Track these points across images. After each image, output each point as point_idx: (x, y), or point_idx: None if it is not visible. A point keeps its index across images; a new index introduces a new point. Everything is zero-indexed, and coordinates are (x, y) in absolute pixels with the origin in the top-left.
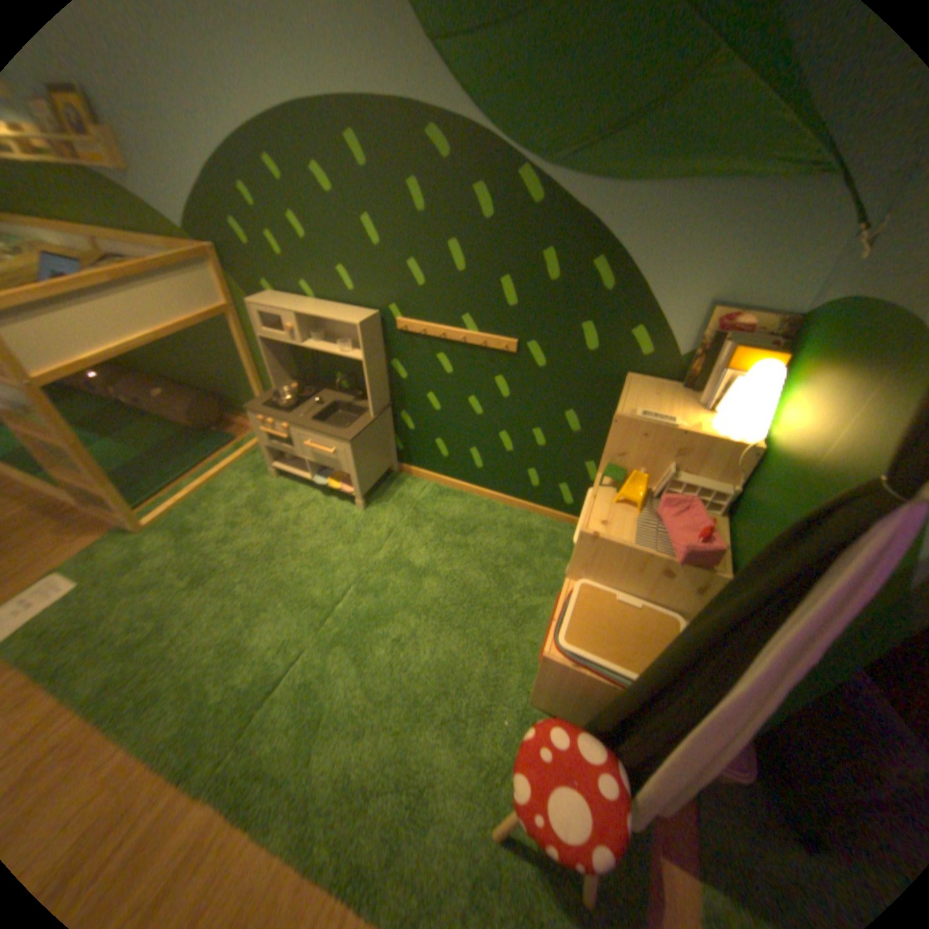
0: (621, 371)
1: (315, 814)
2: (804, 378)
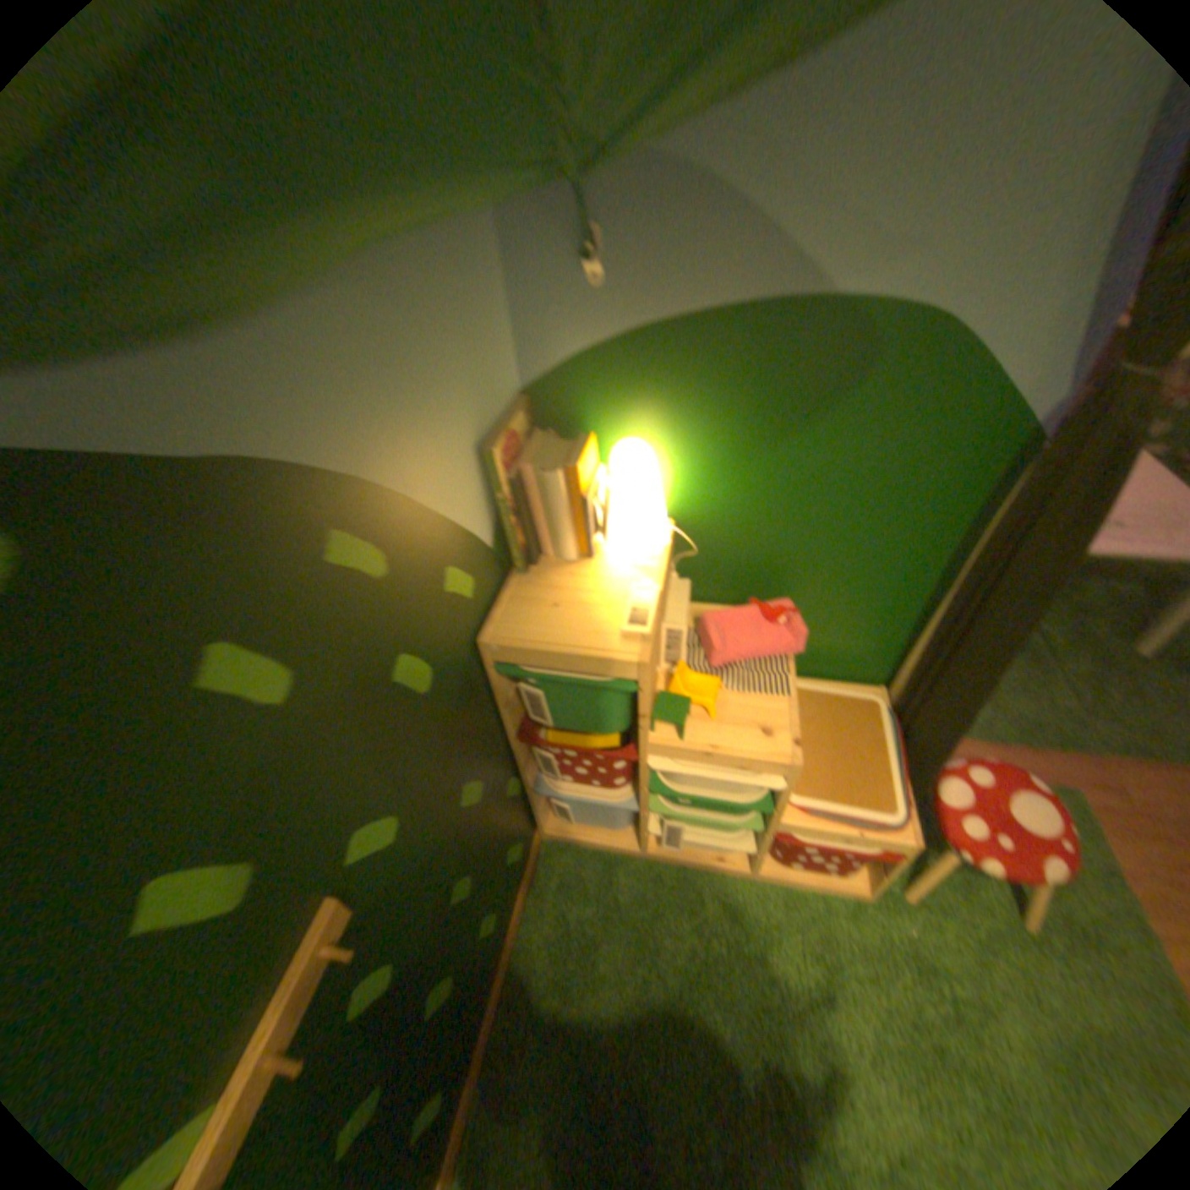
0: (472, 649)
1: None
2: (644, 436)
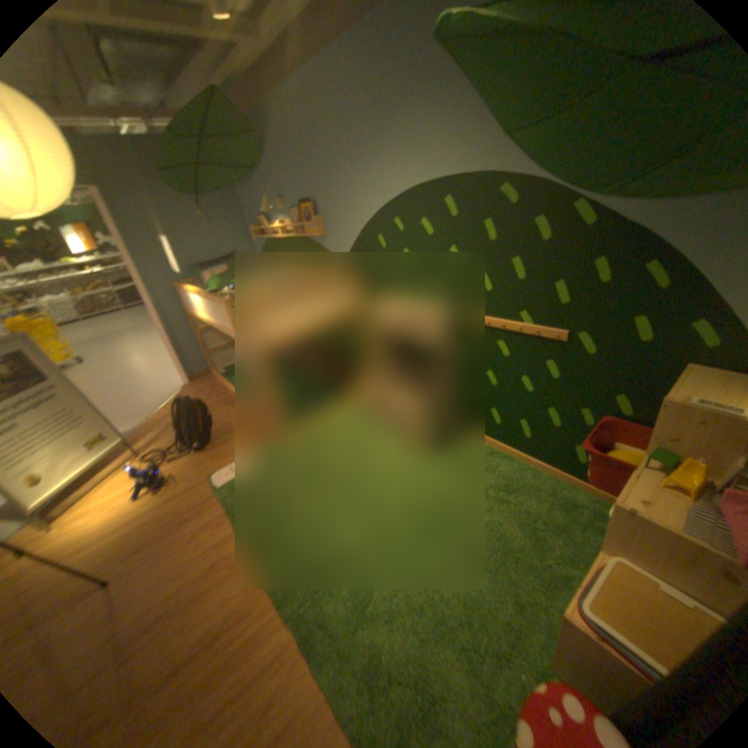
0: (679, 362)
1: (352, 675)
2: None
